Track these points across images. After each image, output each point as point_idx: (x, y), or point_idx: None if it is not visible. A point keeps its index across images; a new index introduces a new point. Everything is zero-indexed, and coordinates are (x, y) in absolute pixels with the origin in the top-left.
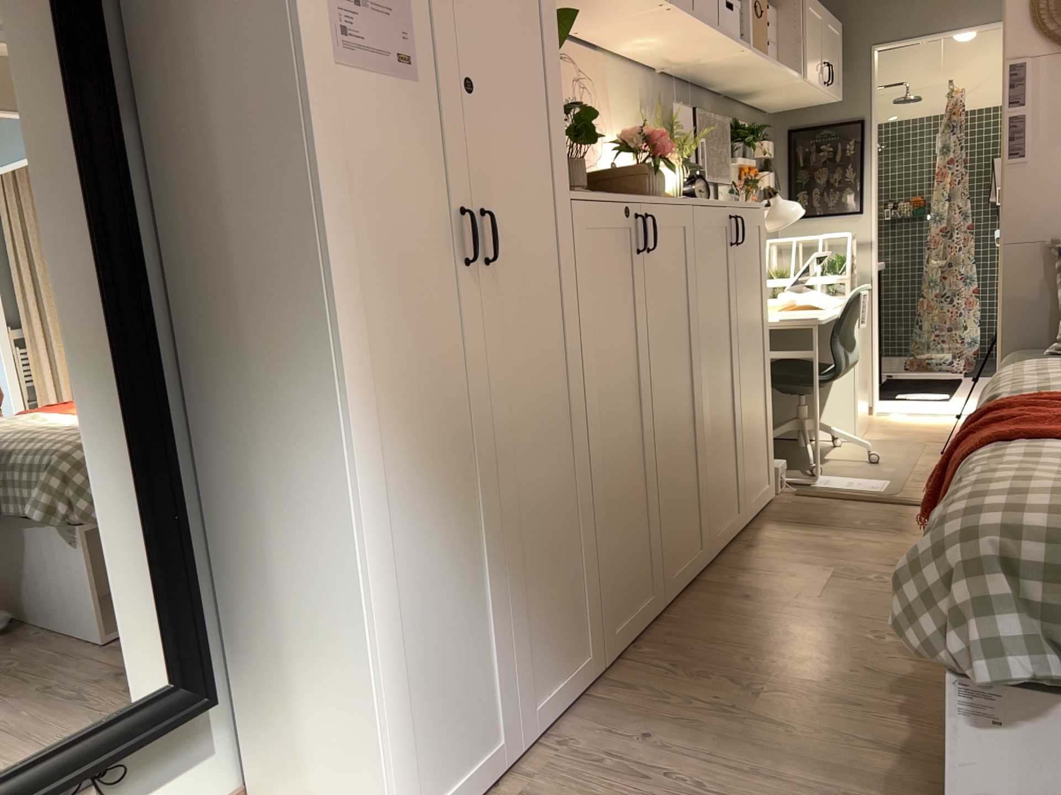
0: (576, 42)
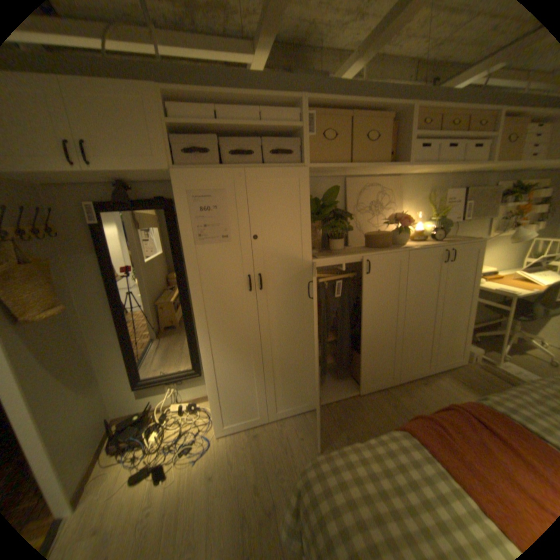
0: (384, 176)
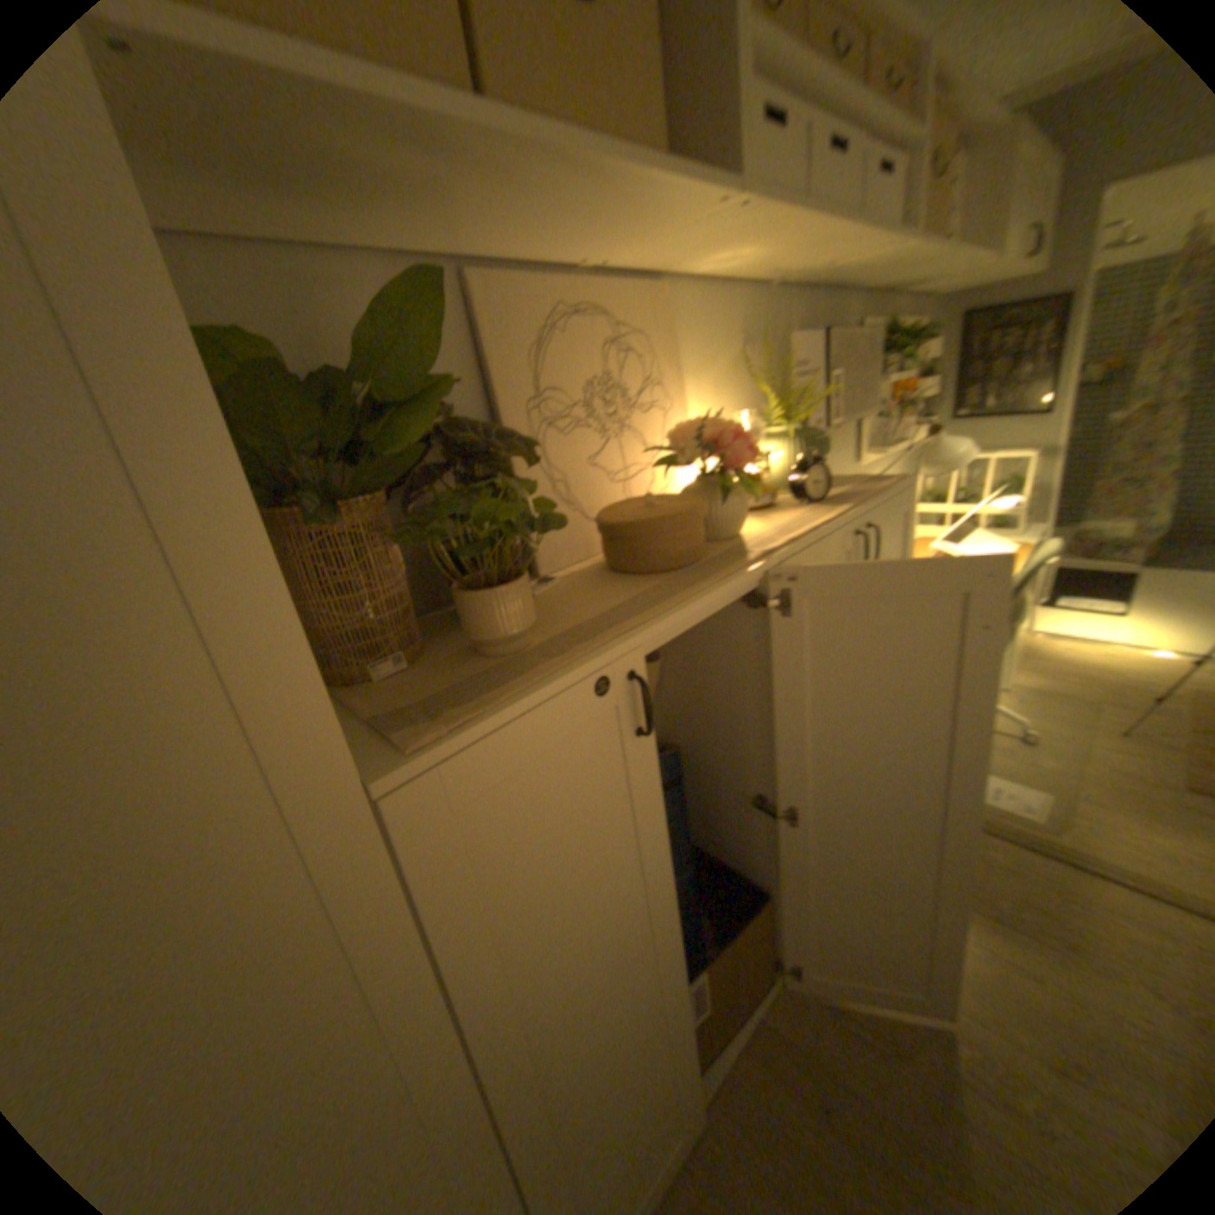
0: (613, 272)
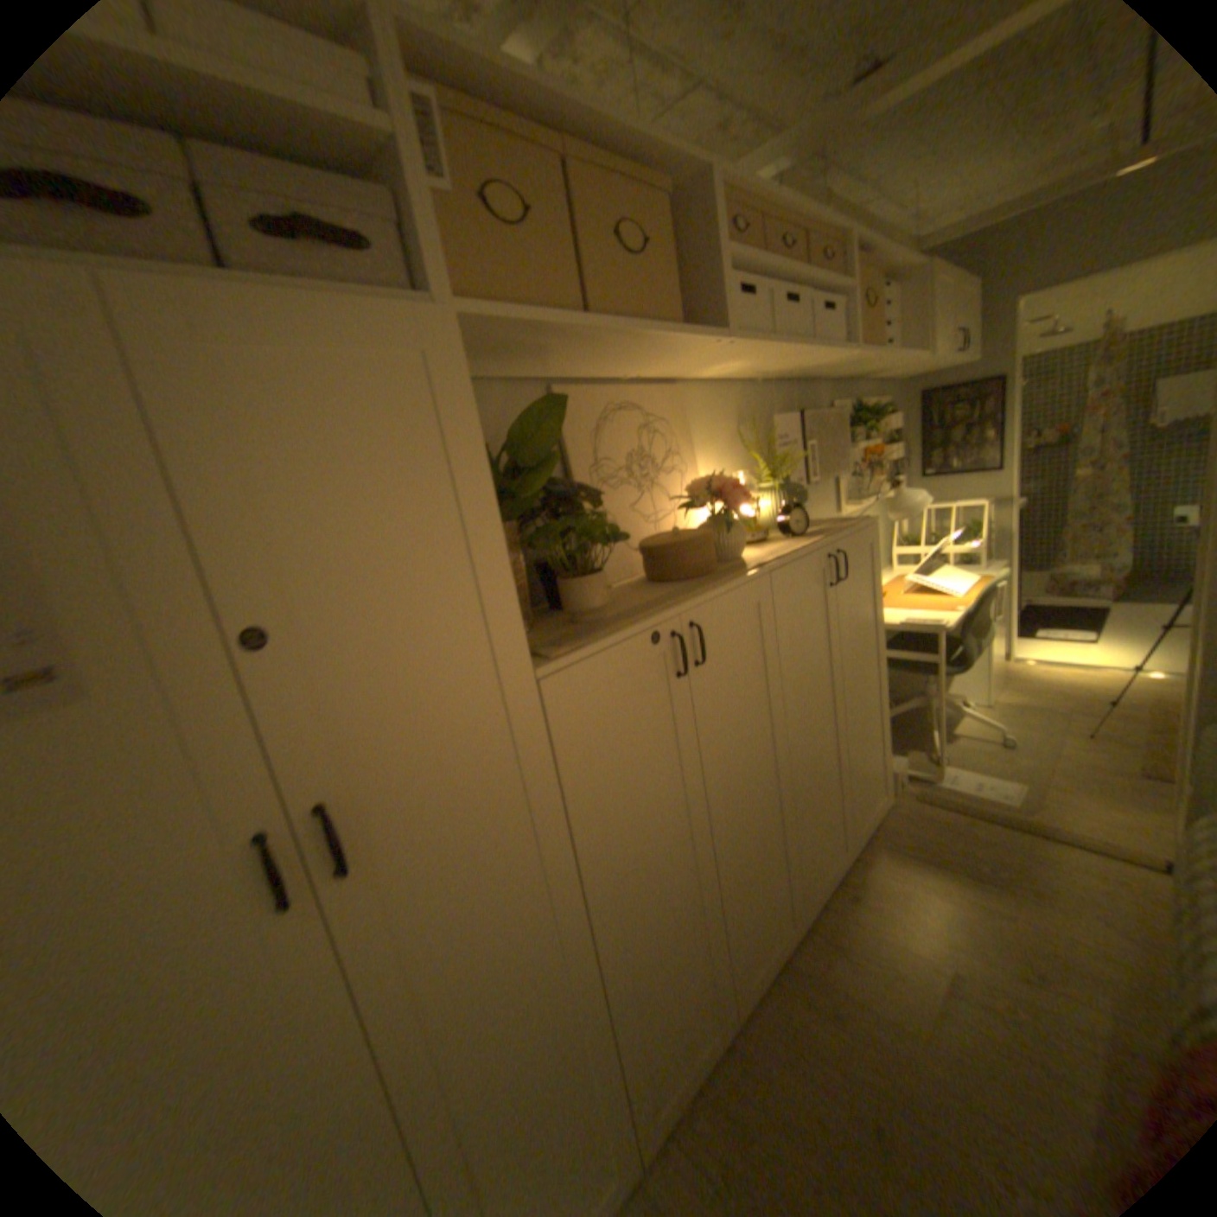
0: (643, 382)
